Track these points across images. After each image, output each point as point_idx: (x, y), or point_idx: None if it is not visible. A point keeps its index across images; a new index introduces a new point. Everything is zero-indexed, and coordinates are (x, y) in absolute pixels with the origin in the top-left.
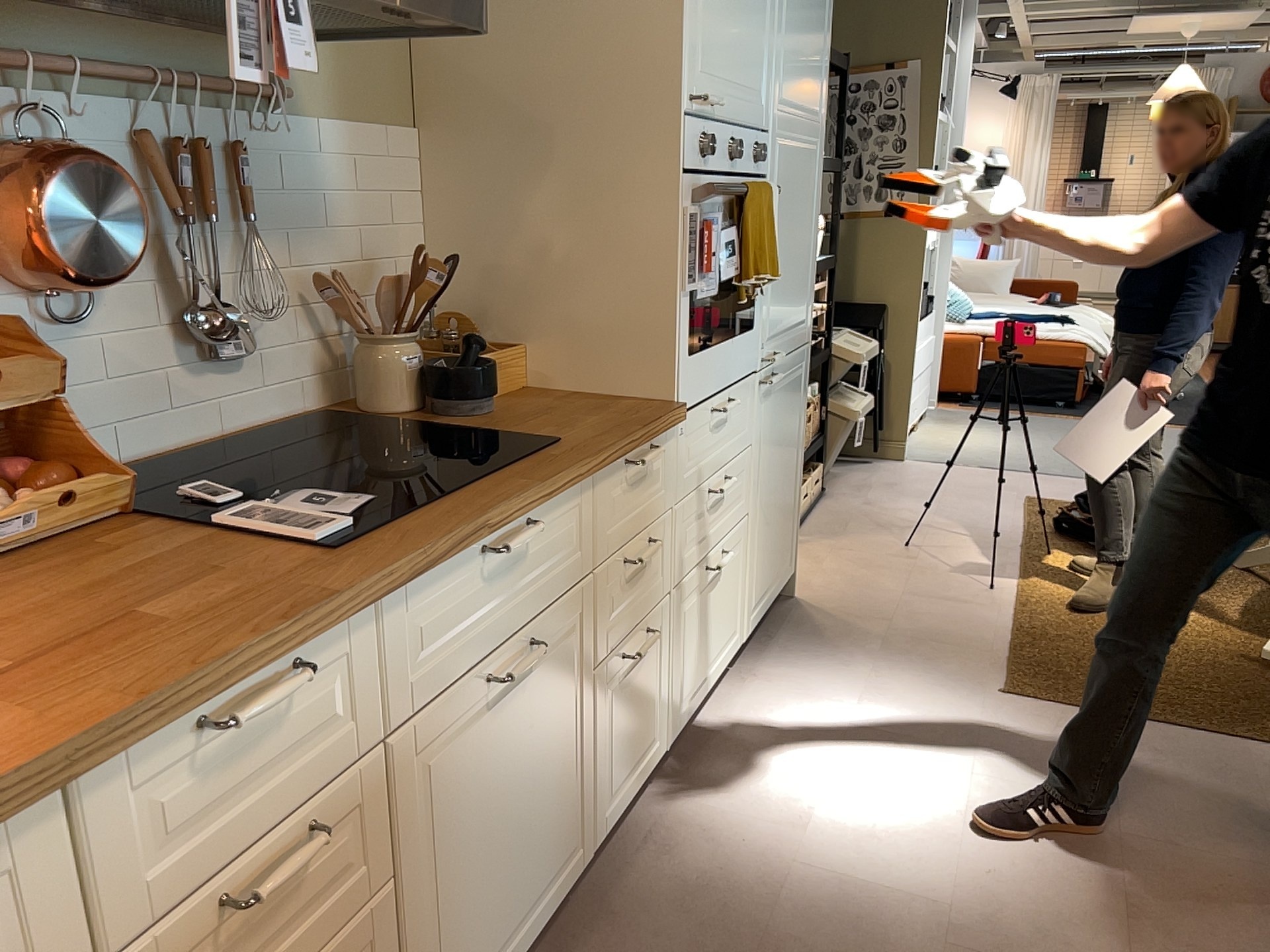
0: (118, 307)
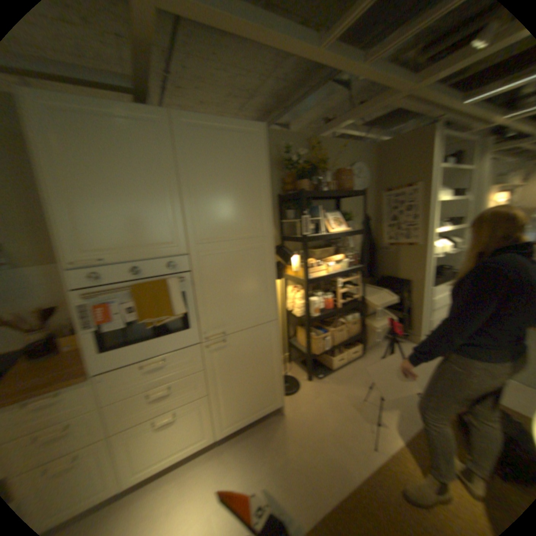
0: None
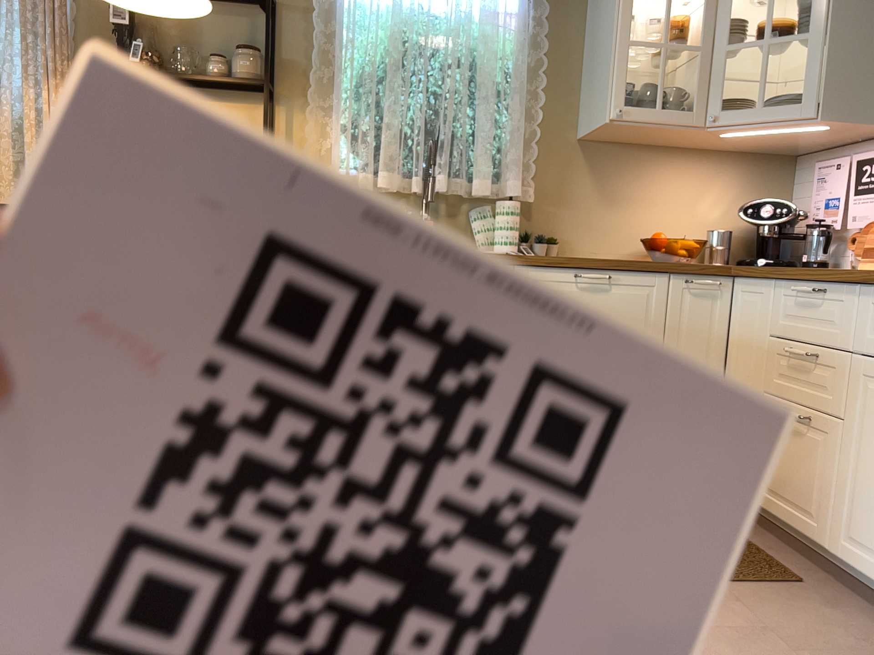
0: None
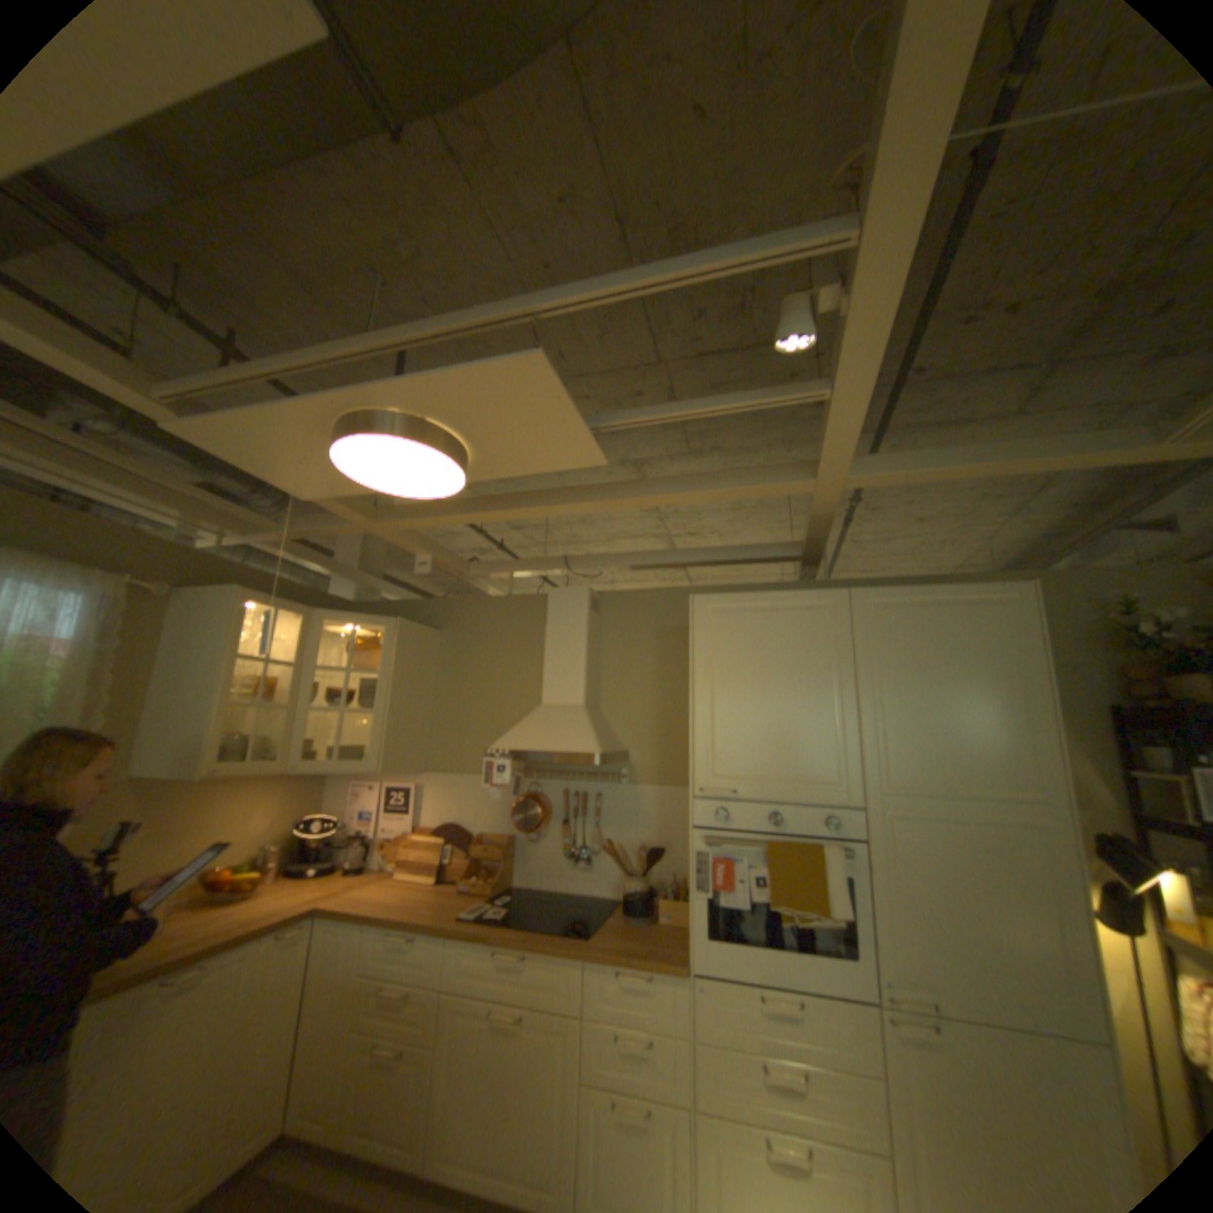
0: (549, 842)
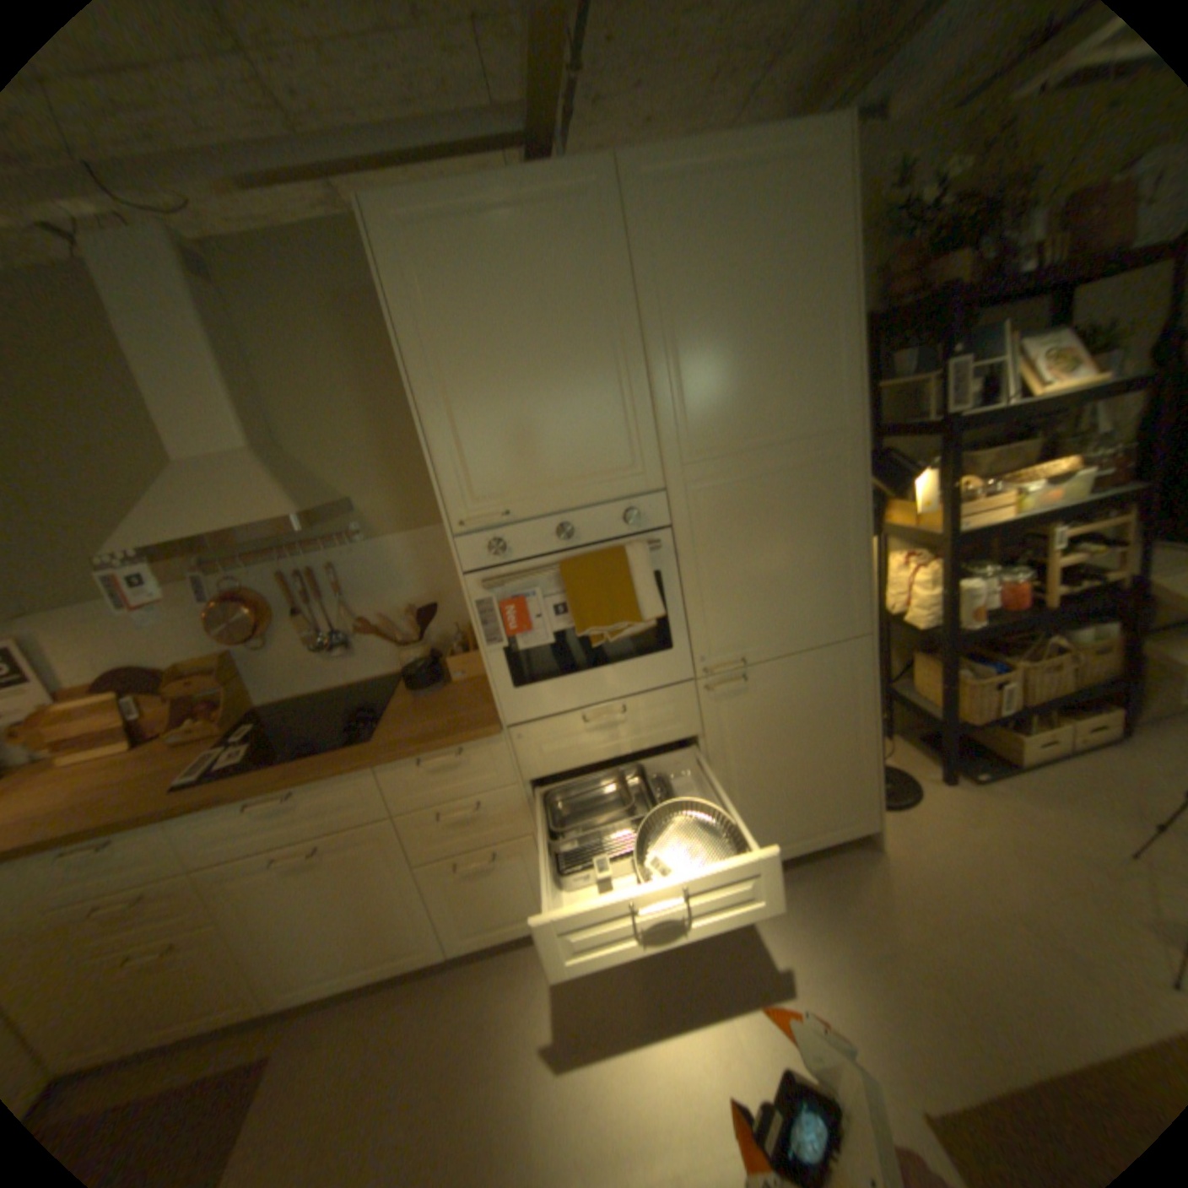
0: (284, 638)
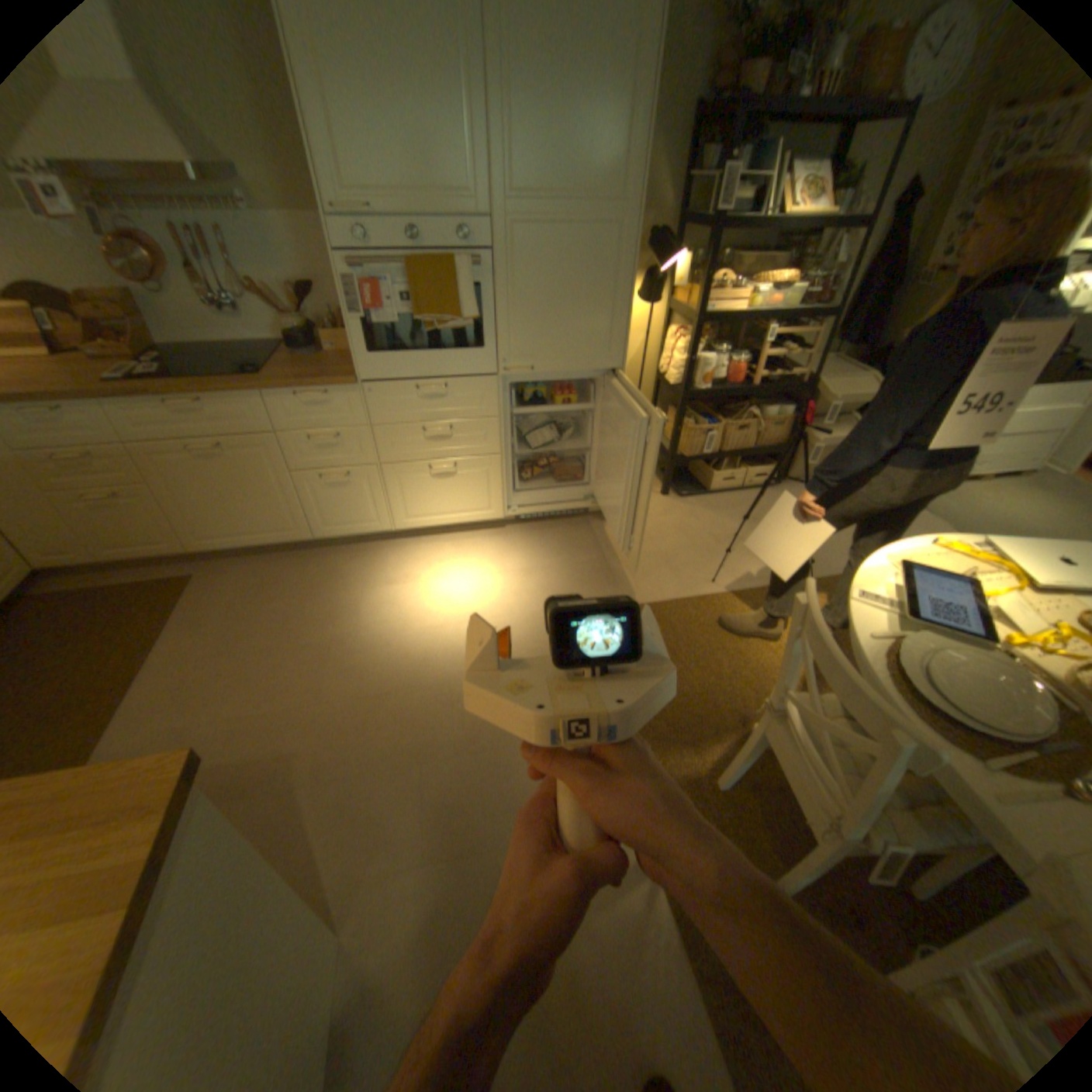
0: (176, 289)
